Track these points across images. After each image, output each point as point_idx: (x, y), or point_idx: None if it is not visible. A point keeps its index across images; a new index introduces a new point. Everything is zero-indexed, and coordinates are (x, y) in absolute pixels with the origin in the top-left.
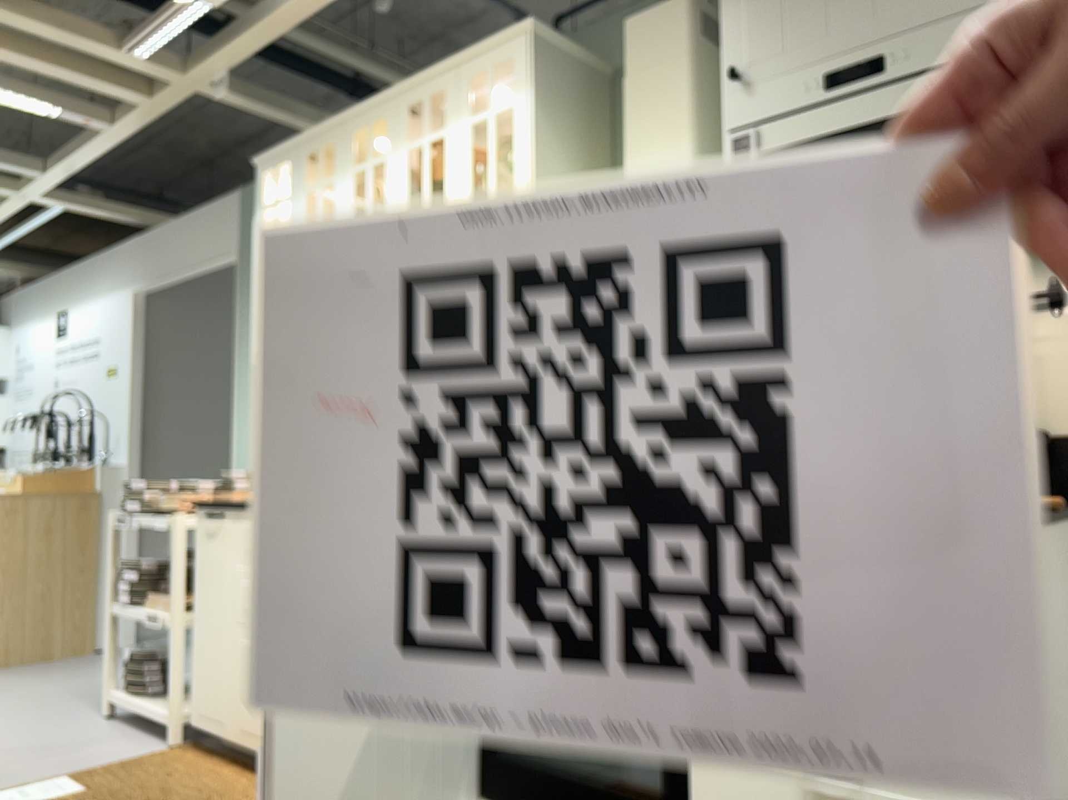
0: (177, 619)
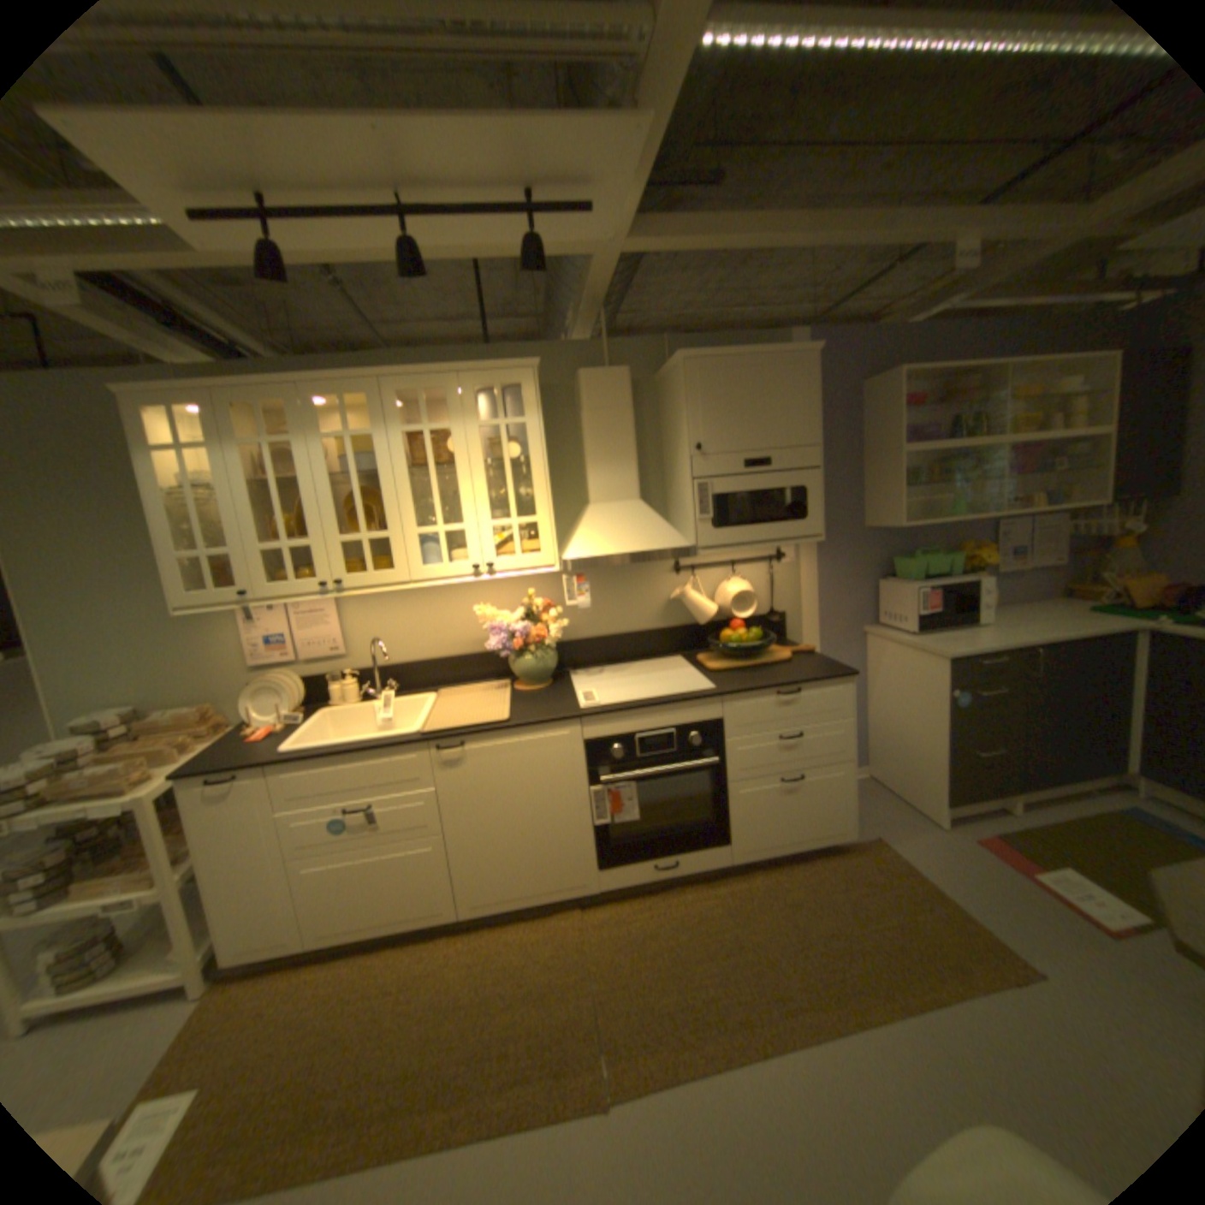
0: (172, 891)
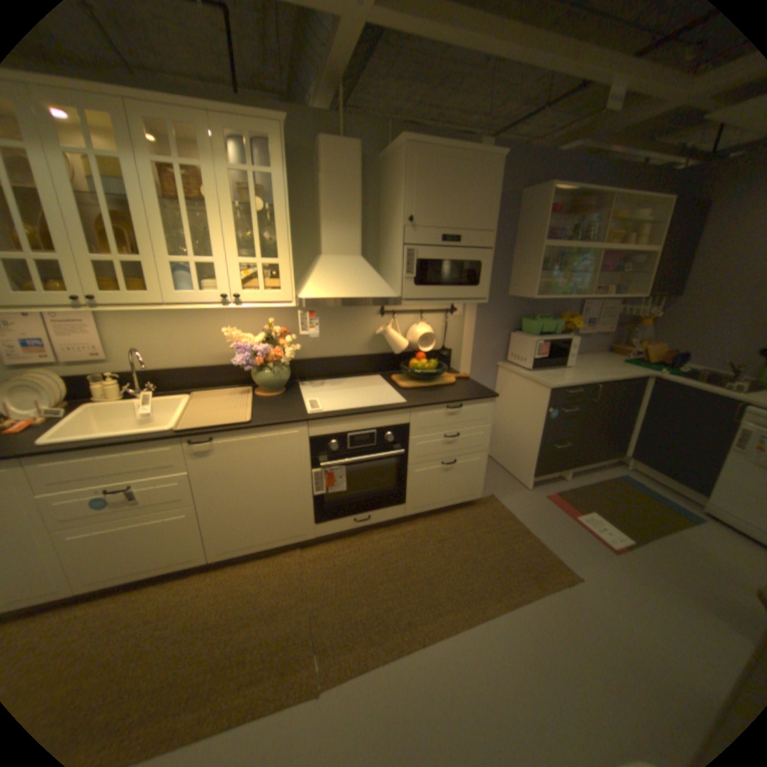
0: None
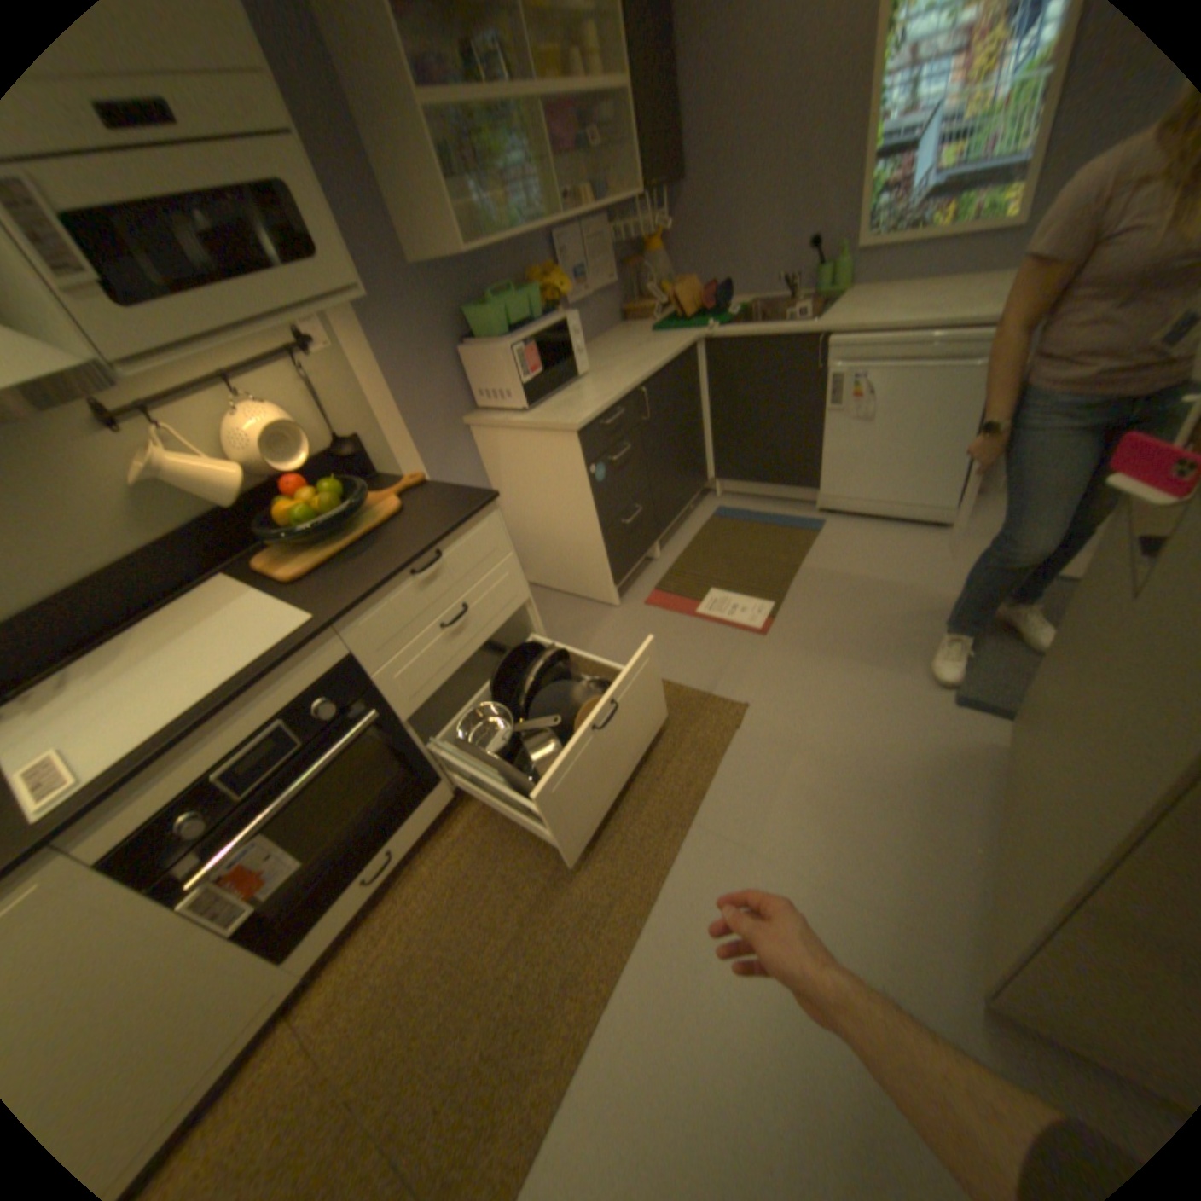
0: None
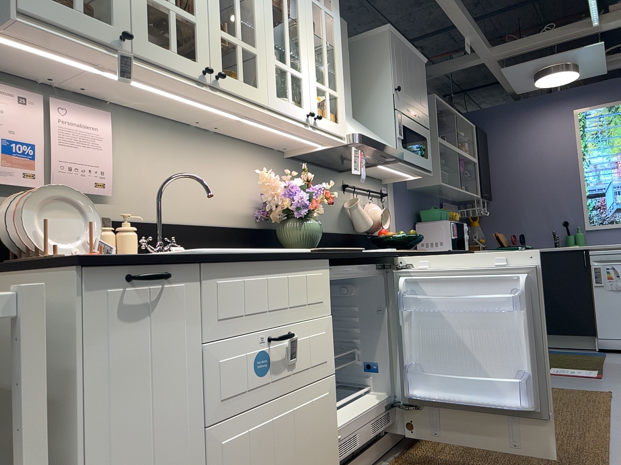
0: None
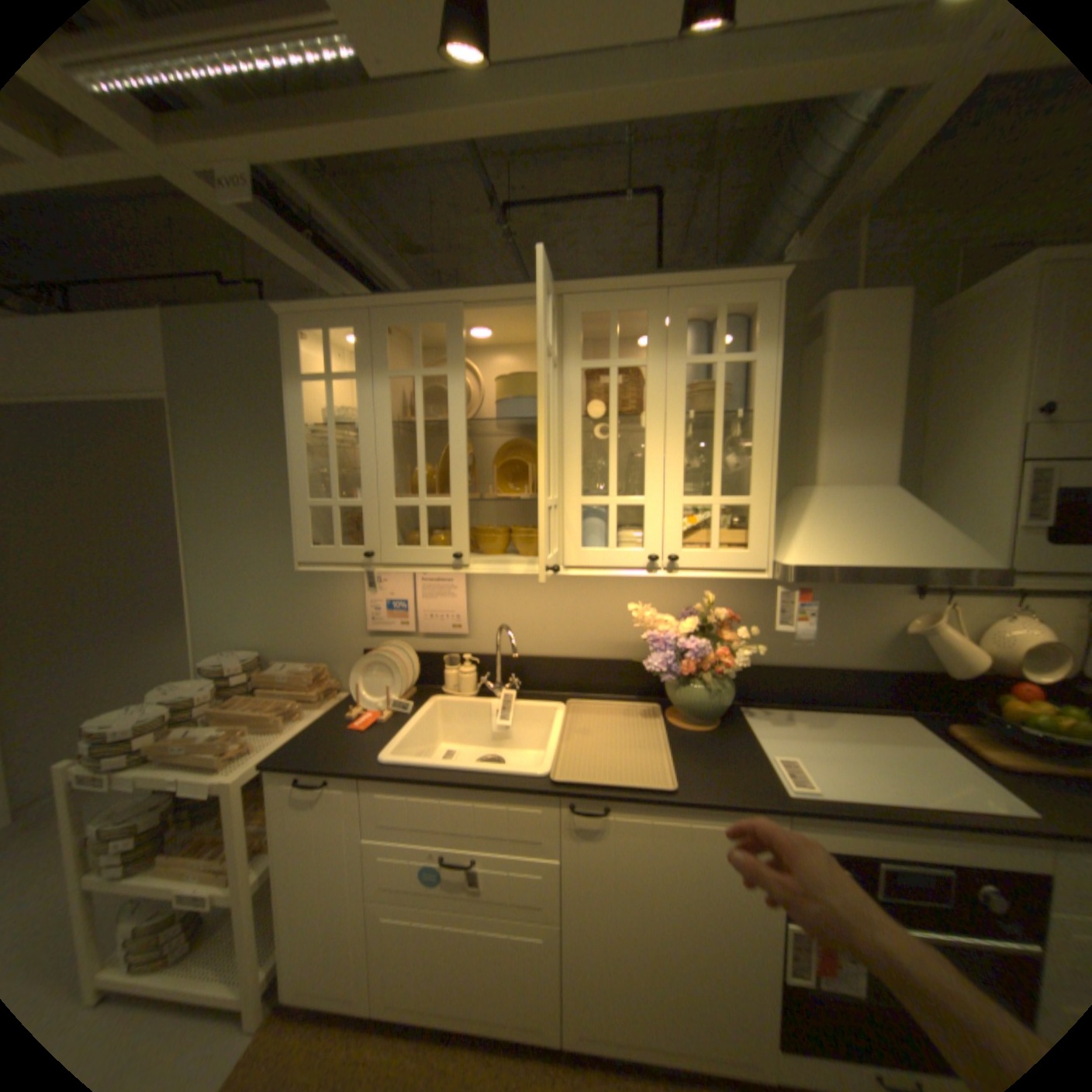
0: (245, 899)
